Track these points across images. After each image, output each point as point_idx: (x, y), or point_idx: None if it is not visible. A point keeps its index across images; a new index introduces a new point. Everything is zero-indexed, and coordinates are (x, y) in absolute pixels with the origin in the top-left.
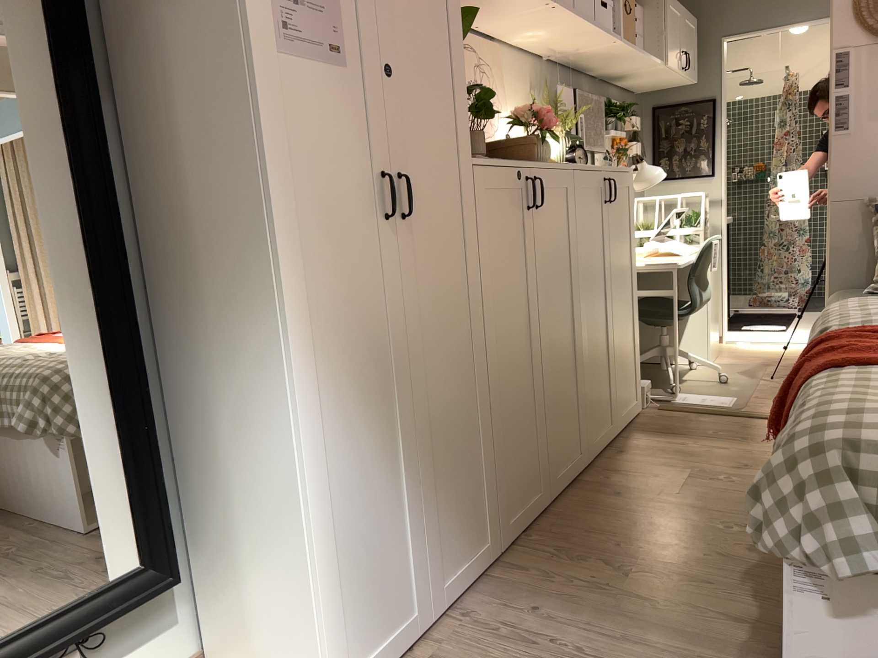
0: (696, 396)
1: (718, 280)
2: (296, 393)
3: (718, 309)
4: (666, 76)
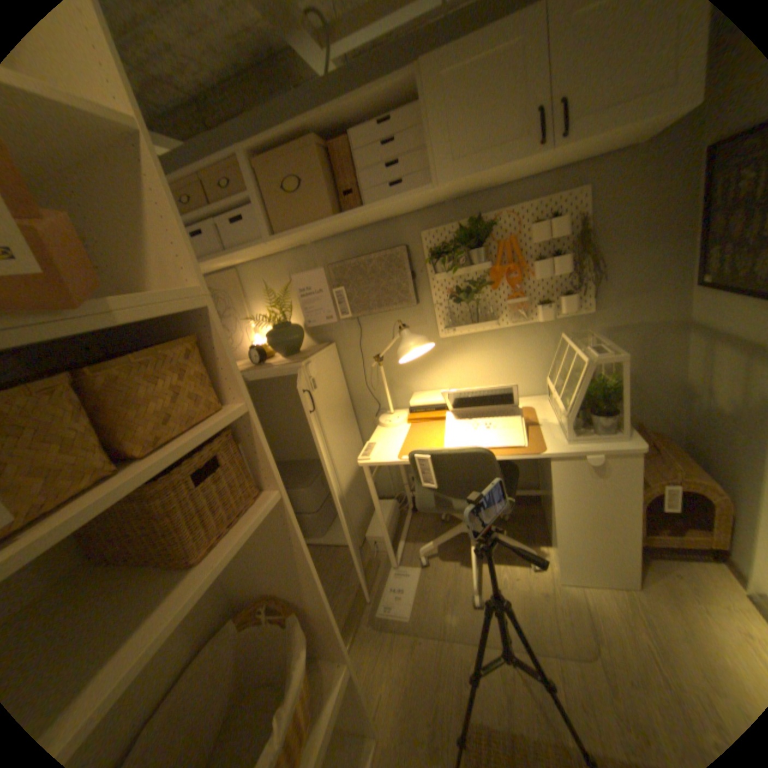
0: (411, 583)
1: (636, 497)
2: None
3: (636, 536)
4: (526, 161)
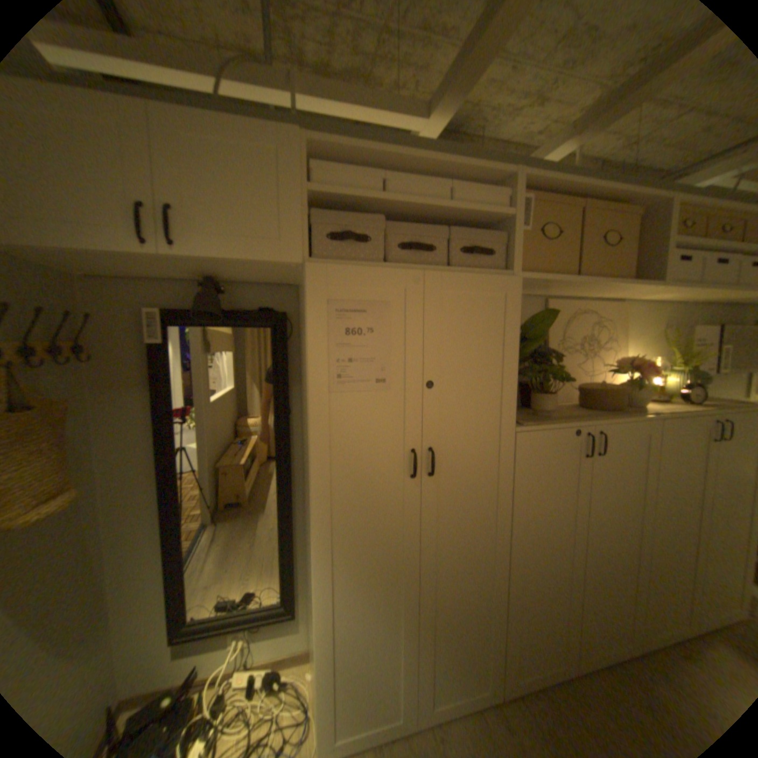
0: None
1: None
2: (320, 580)
3: None
4: None
